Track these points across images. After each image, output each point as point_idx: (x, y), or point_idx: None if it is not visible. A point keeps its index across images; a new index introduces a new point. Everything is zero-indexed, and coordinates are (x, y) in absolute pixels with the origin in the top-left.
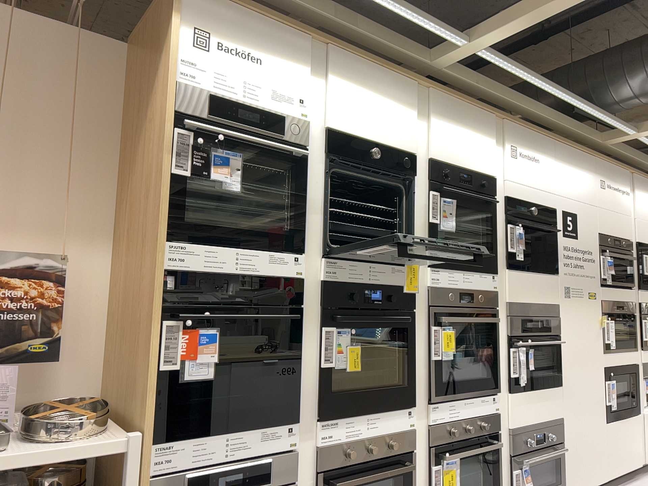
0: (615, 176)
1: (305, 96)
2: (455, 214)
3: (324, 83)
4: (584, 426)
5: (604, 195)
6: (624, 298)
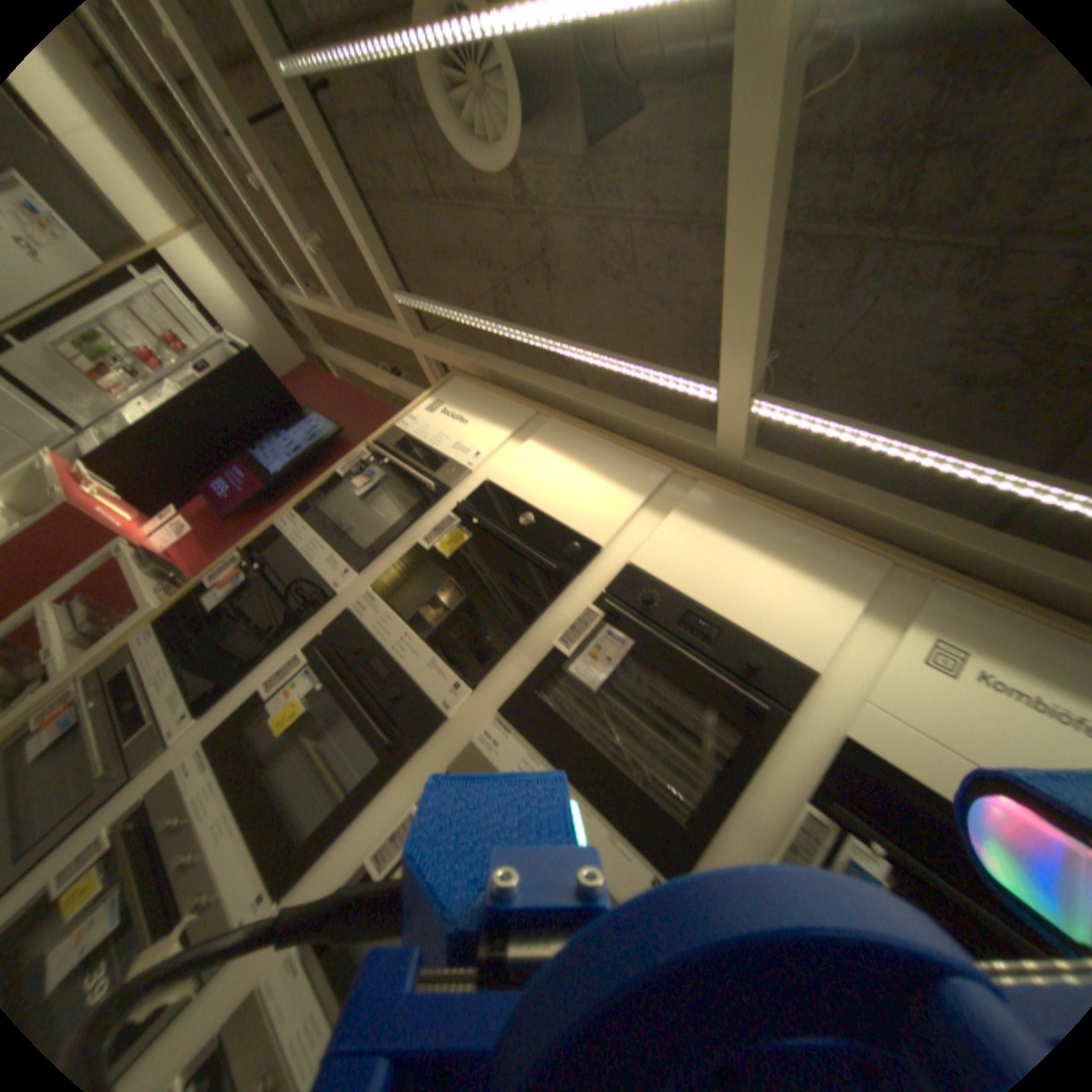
0: None
1: (485, 452)
2: (616, 664)
3: (520, 448)
4: None
5: None
6: None
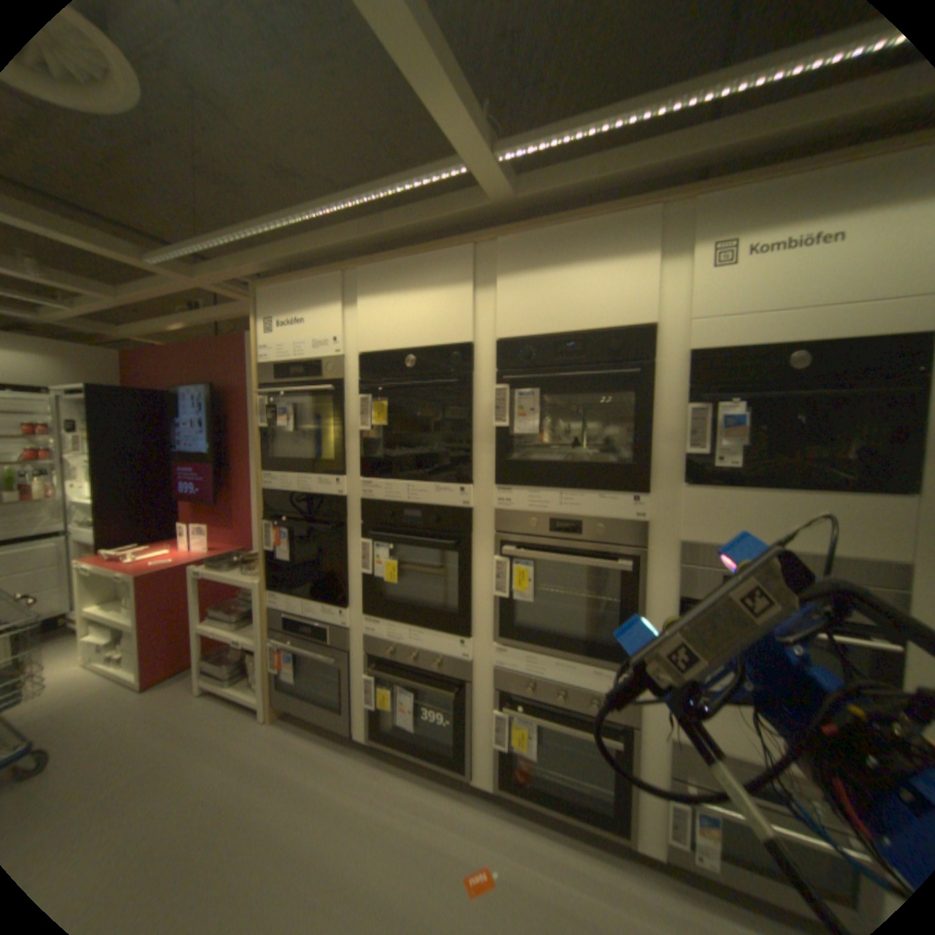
0: None
1: (336, 334)
2: (537, 410)
3: (355, 311)
4: None
5: None
6: None
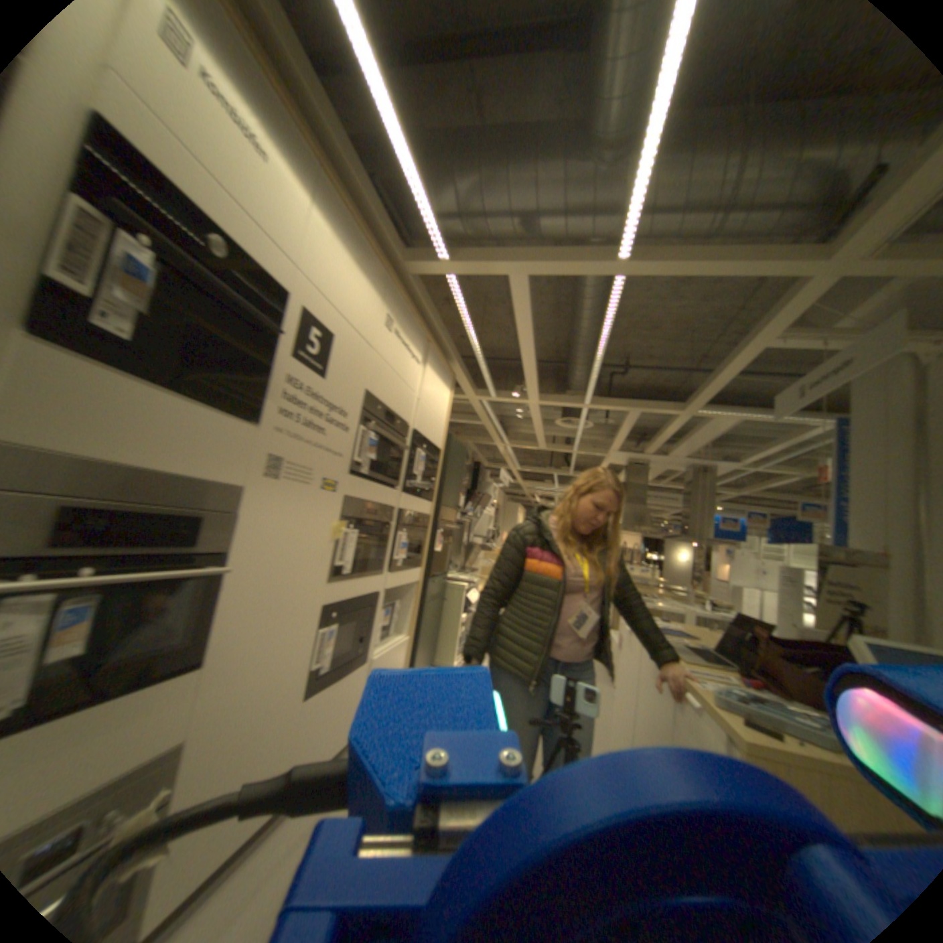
0: (412, 329)
1: None
2: None
3: None
4: (252, 731)
5: (391, 344)
6: (384, 500)
